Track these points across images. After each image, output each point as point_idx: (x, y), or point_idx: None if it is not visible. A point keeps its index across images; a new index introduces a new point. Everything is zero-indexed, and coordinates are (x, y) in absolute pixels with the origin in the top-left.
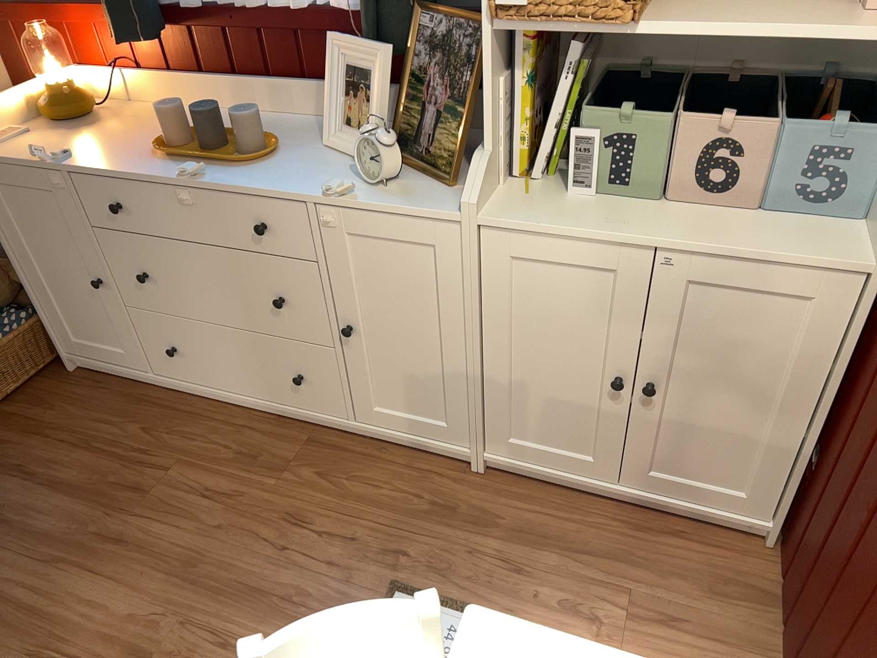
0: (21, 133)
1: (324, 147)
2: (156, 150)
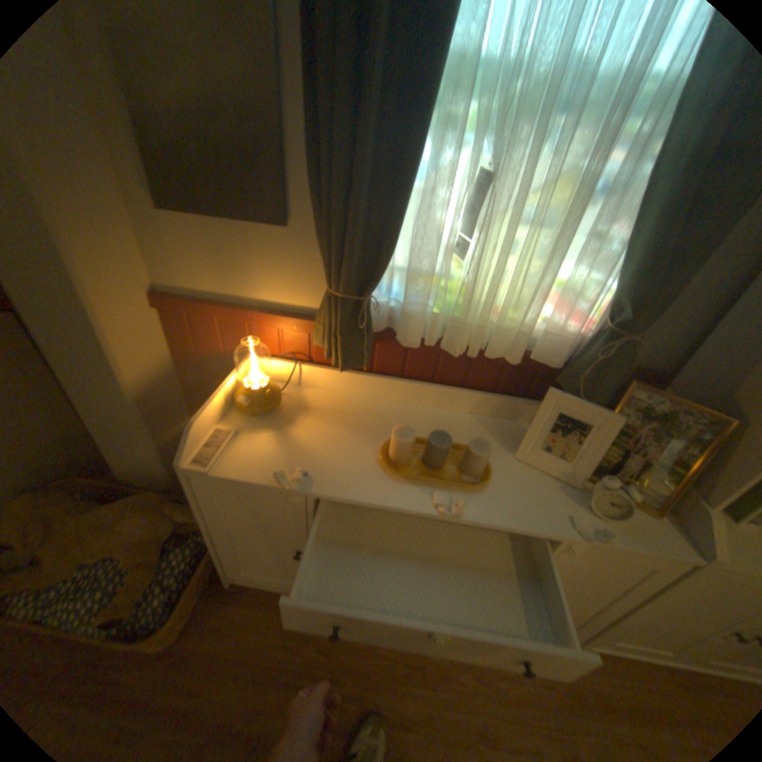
0: (230, 435)
1: (517, 461)
2: (394, 473)
